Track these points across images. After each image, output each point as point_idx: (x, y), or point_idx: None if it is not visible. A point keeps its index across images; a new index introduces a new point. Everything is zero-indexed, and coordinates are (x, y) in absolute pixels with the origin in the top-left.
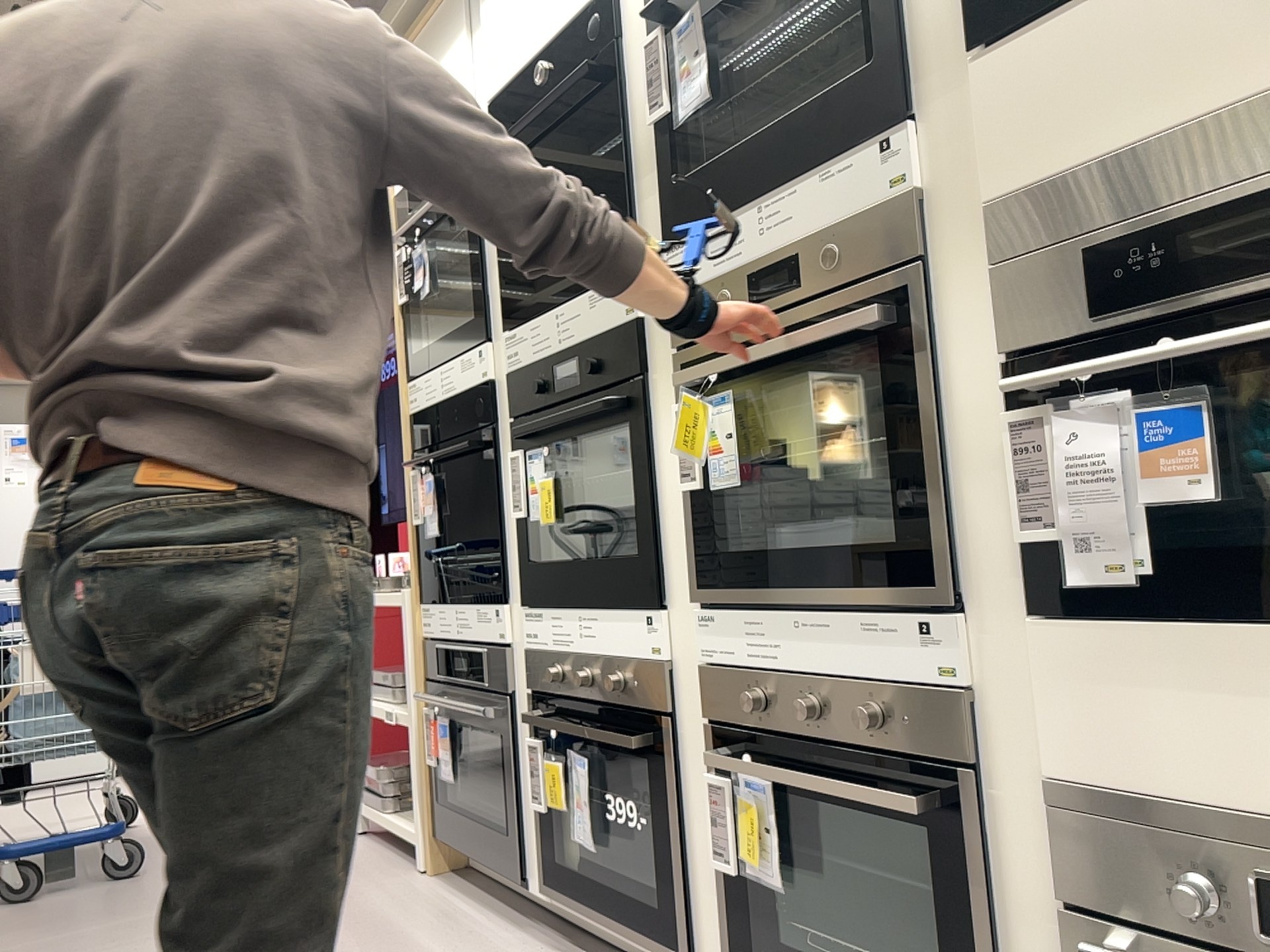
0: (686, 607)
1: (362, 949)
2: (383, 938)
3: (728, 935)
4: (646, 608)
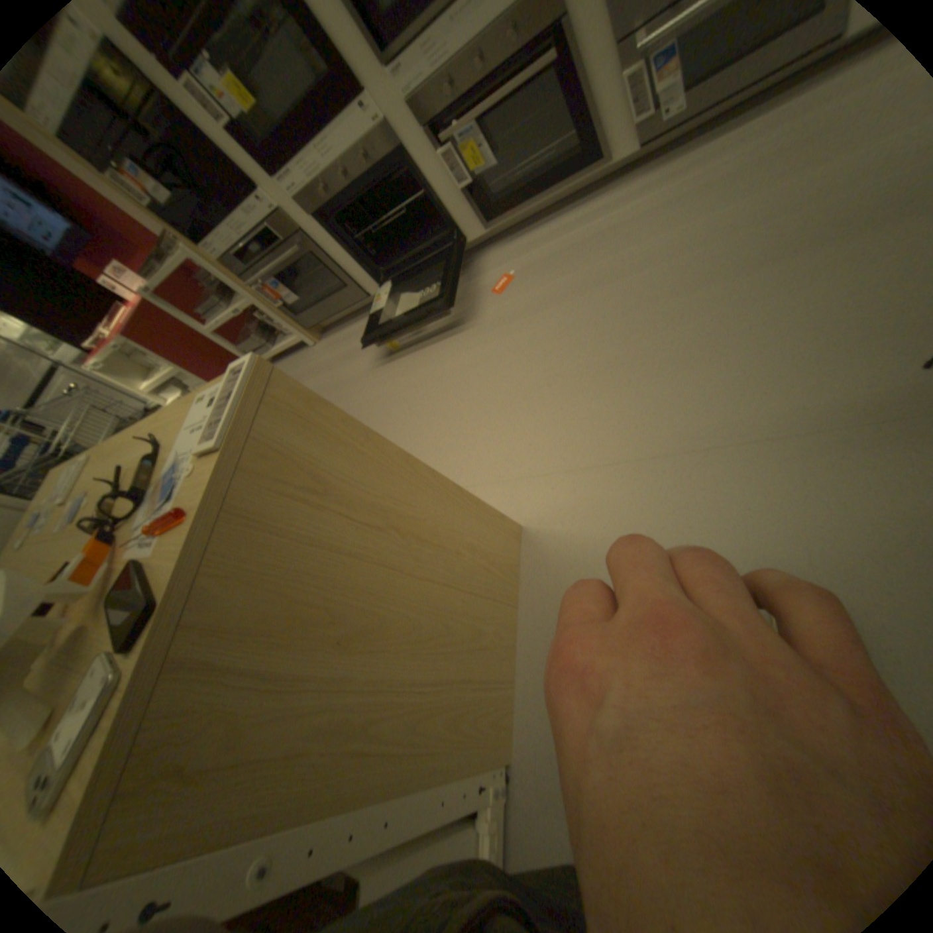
0: (375, 73)
1: (347, 364)
2: (346, 357)
3: (475, 210)
4: (353, 96)
